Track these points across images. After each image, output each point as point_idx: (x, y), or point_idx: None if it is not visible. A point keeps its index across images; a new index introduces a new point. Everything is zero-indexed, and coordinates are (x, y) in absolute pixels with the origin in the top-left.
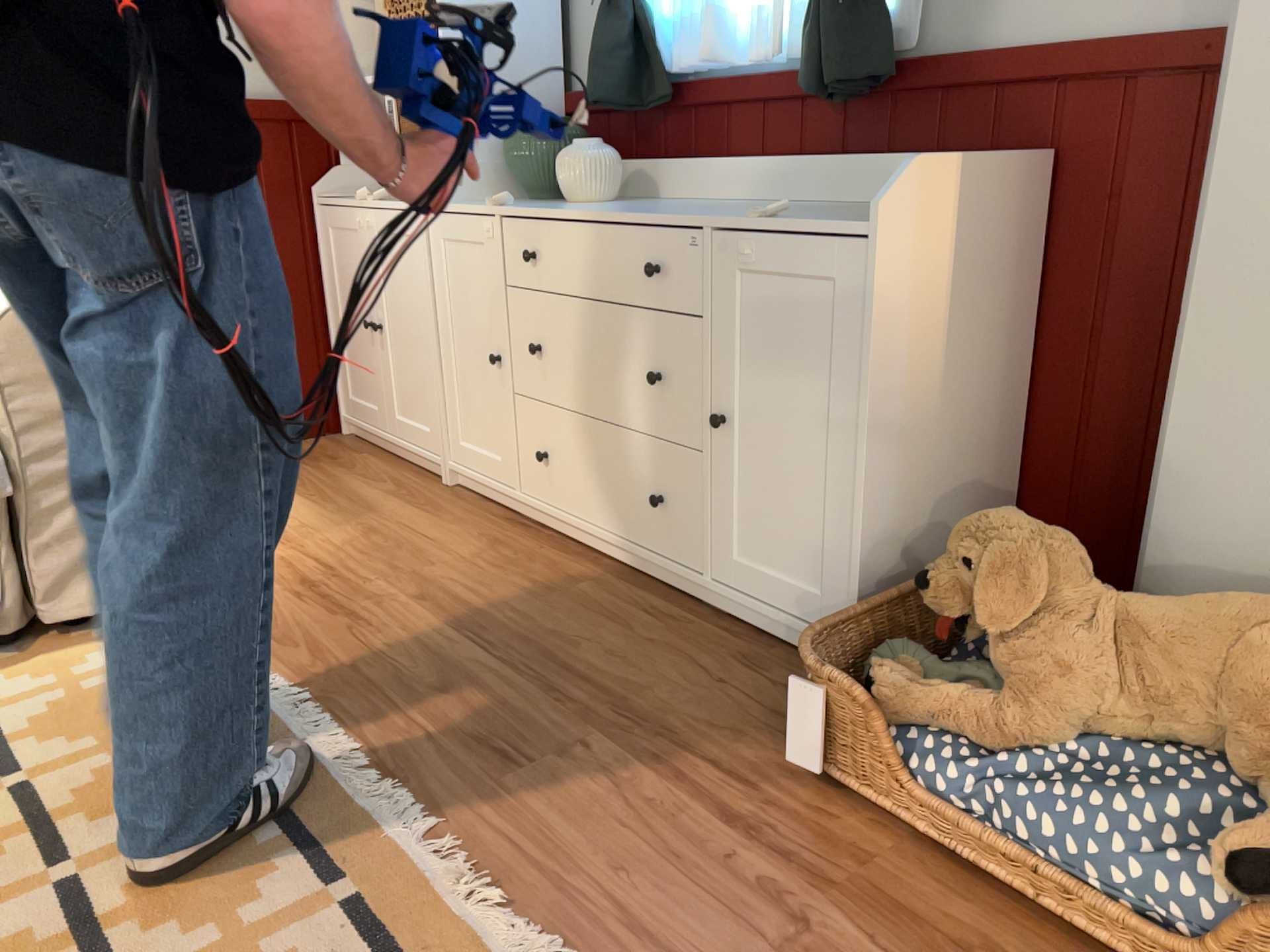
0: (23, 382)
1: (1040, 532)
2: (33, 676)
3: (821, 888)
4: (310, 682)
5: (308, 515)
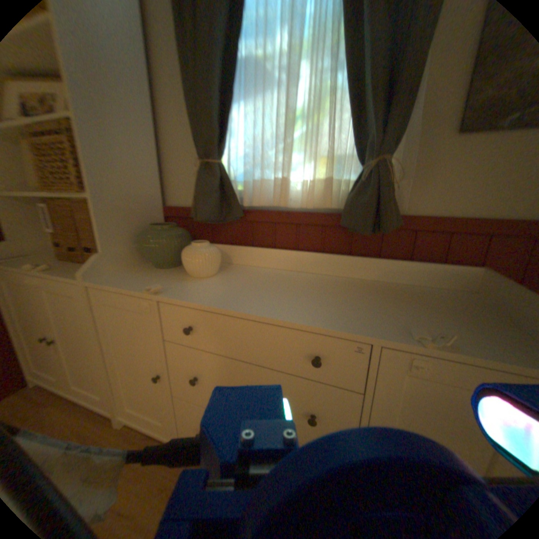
0: None
1: None
2: None
3: None
4: None
5: None
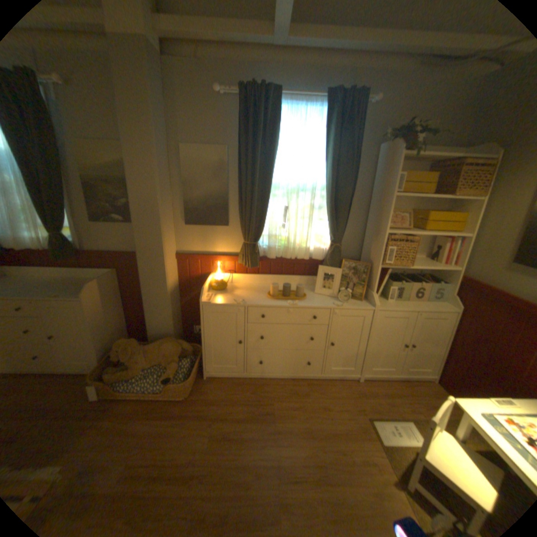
0: None
1: (128, 342)
2: None
3: (102, 421)
4: None
5: None
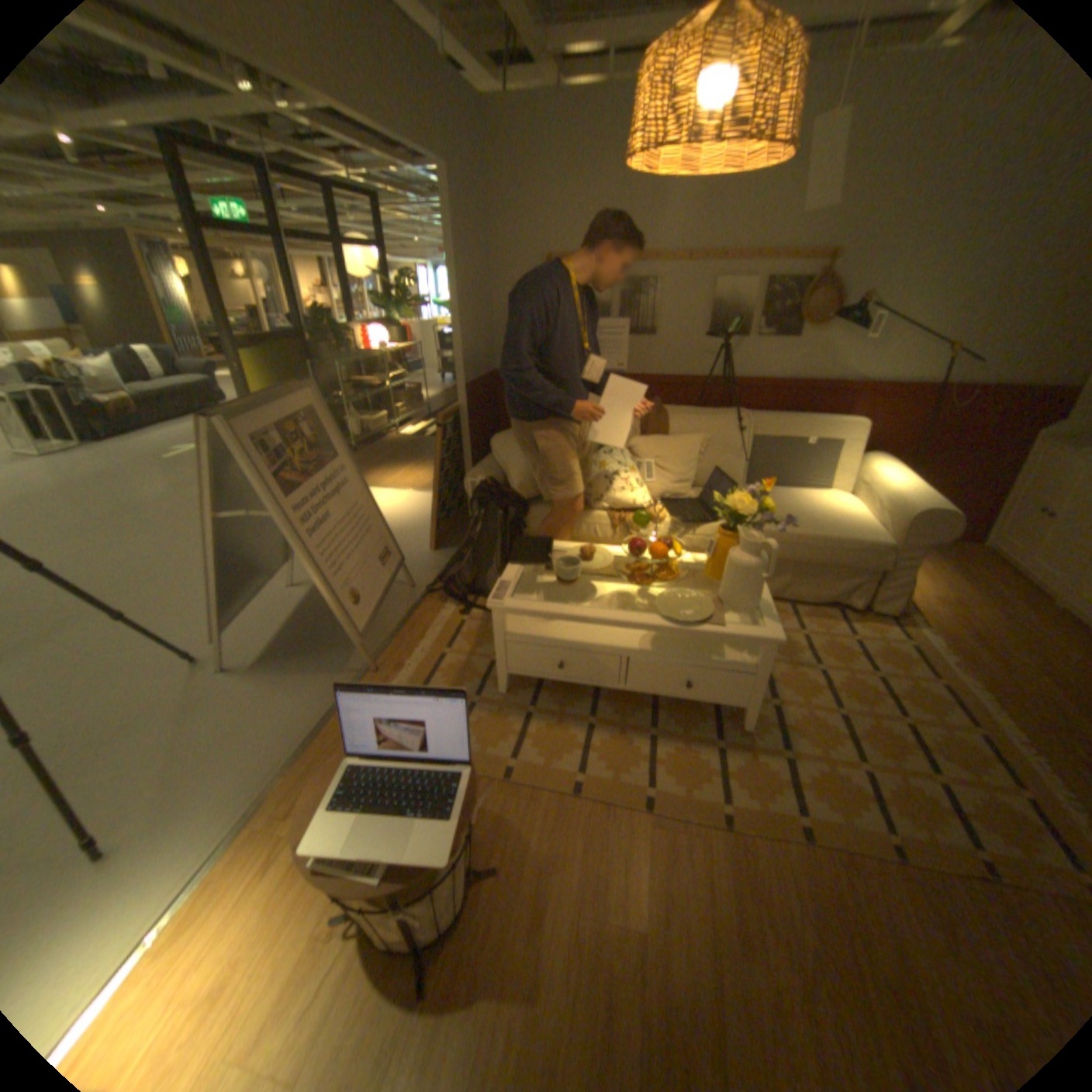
0: (915, 535)
1: None
2: (870, 631)
3: None
4: (992, 692)
5: (973, 595)
